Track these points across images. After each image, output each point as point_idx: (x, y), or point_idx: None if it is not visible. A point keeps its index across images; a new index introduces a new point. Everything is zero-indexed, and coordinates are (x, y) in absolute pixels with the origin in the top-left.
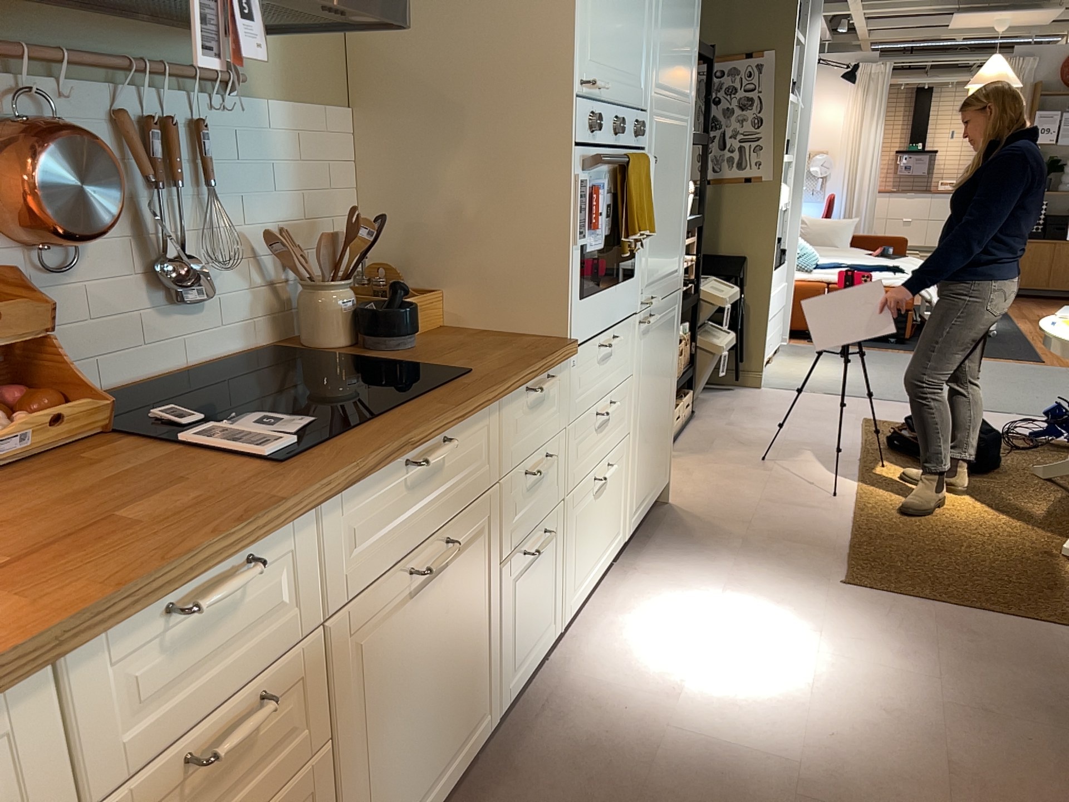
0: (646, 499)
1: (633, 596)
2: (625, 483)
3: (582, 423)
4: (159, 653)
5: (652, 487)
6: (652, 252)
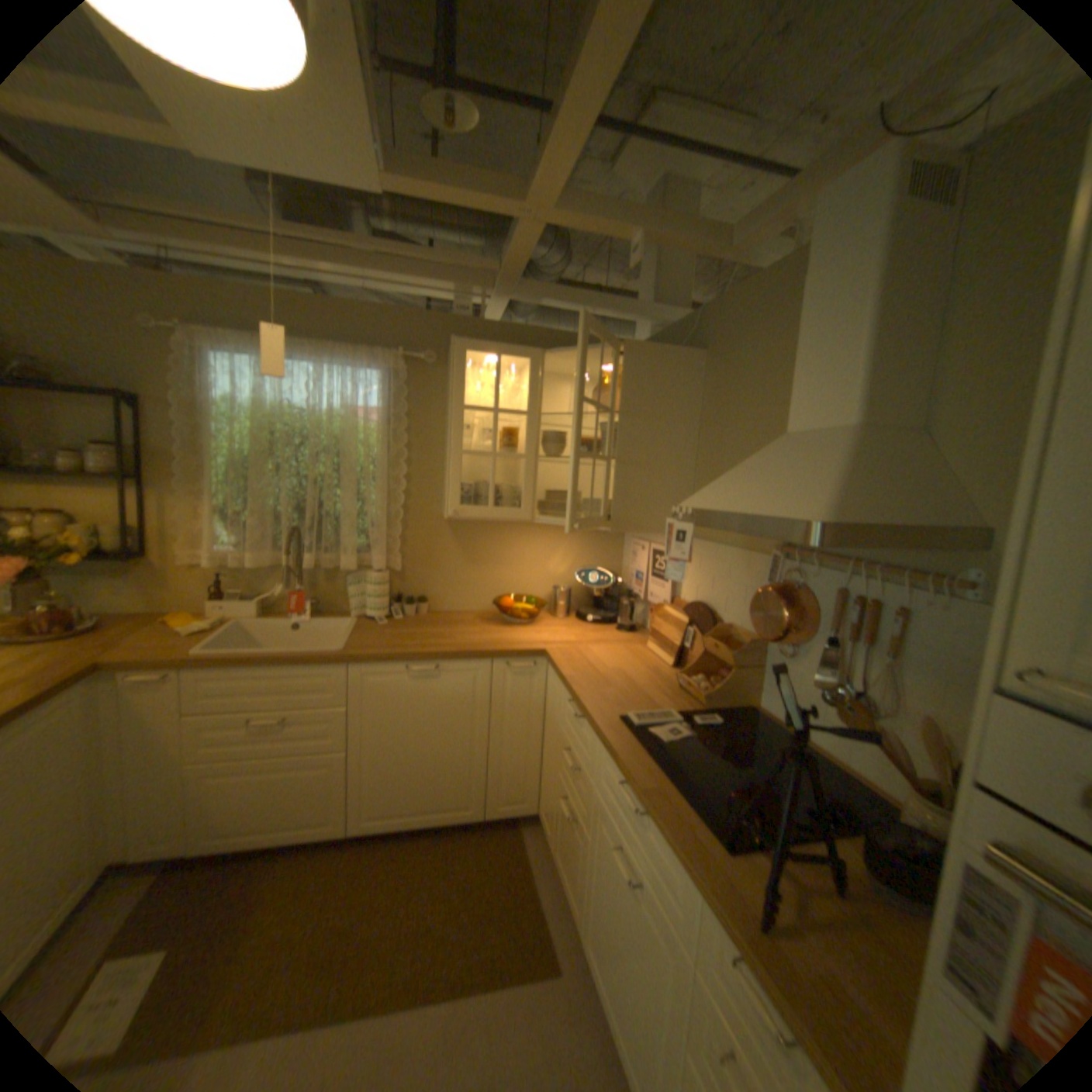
0: None
1: None
2: None
3: None
4: (573, 712)
5: None
6: None
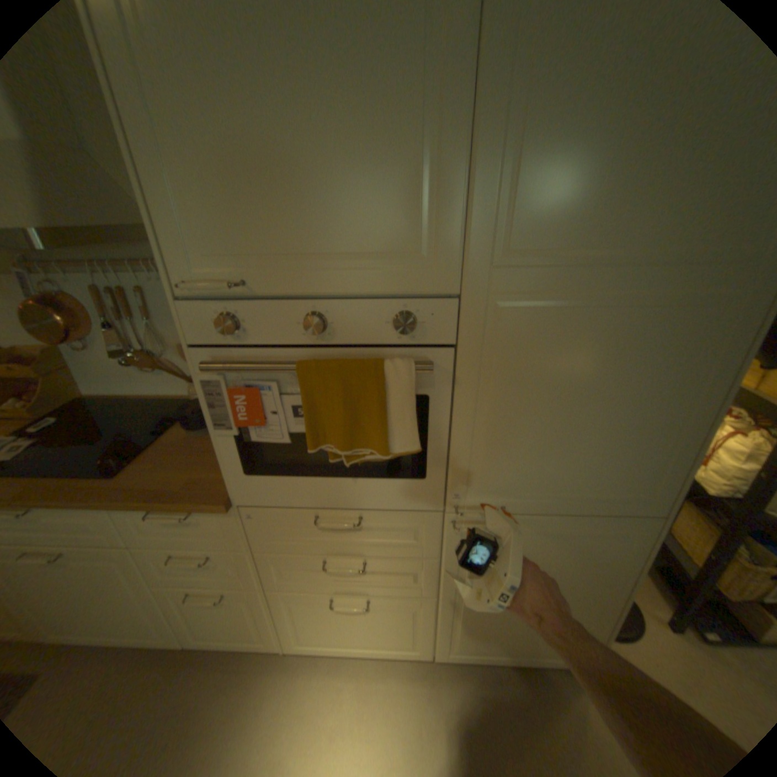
0: (503, 657)
1: (386, 699)
2: (426, 628)
3: (284, 558)
4: None
5: (524, 656)
6: (497, 463)
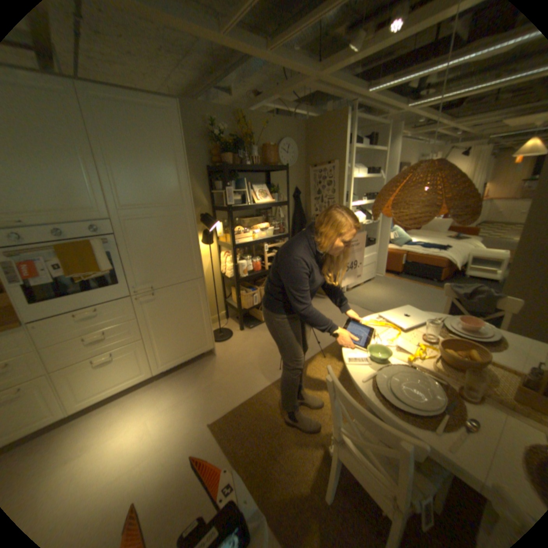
0: (179, 358)
1: (134, 402)
2: (142, 357)
3: (58, 346)
4: None
5: (186, 353)
6: (142, 271)
